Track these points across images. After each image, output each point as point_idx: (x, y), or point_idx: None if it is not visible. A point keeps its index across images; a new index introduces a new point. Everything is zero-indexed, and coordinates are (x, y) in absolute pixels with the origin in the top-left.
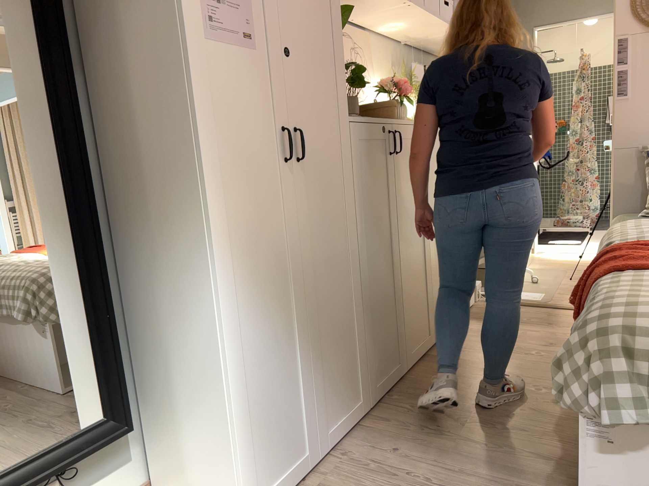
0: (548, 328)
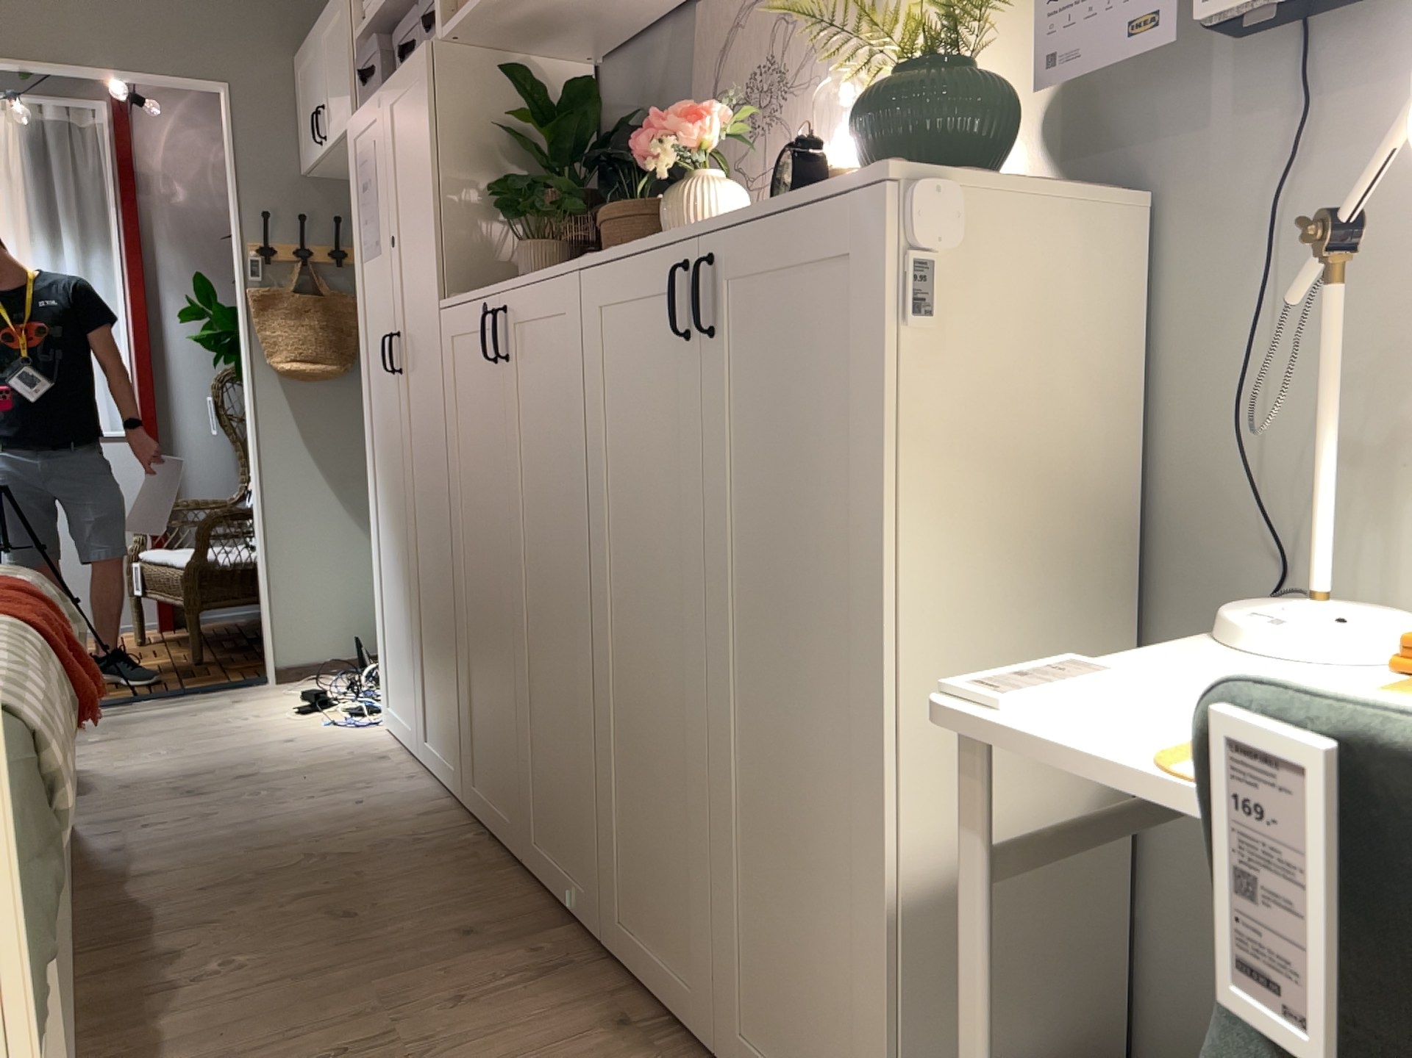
0: None
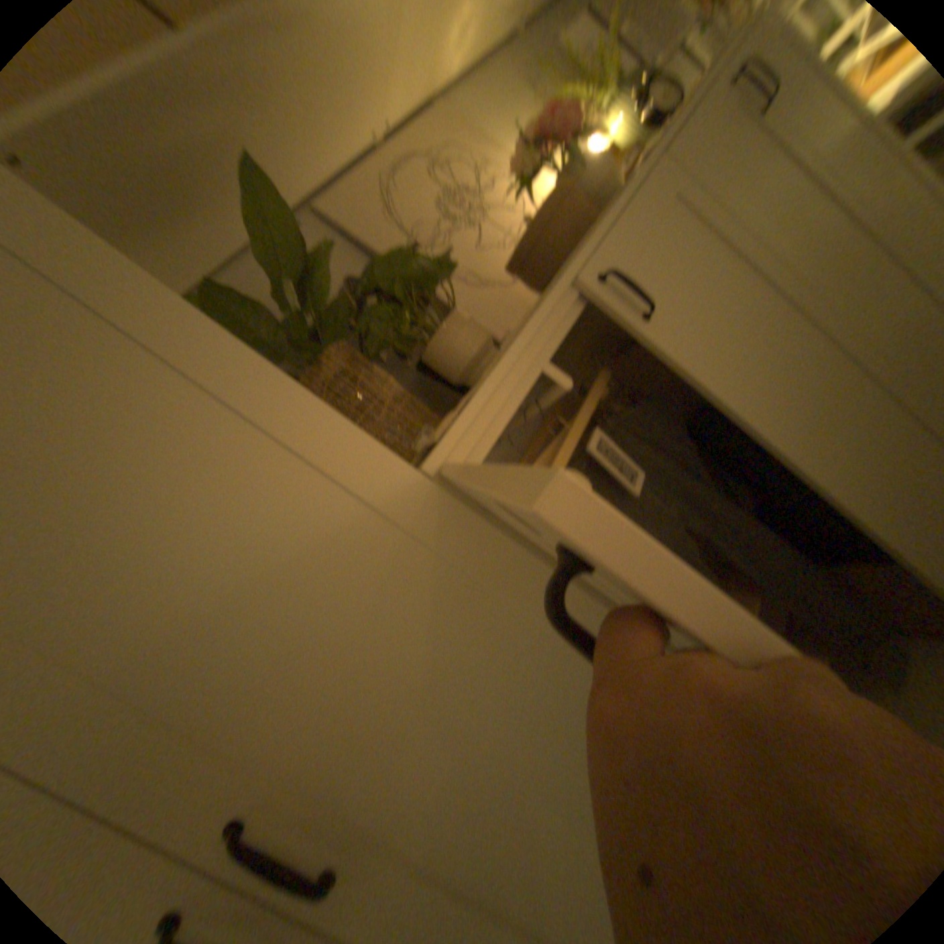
0: None
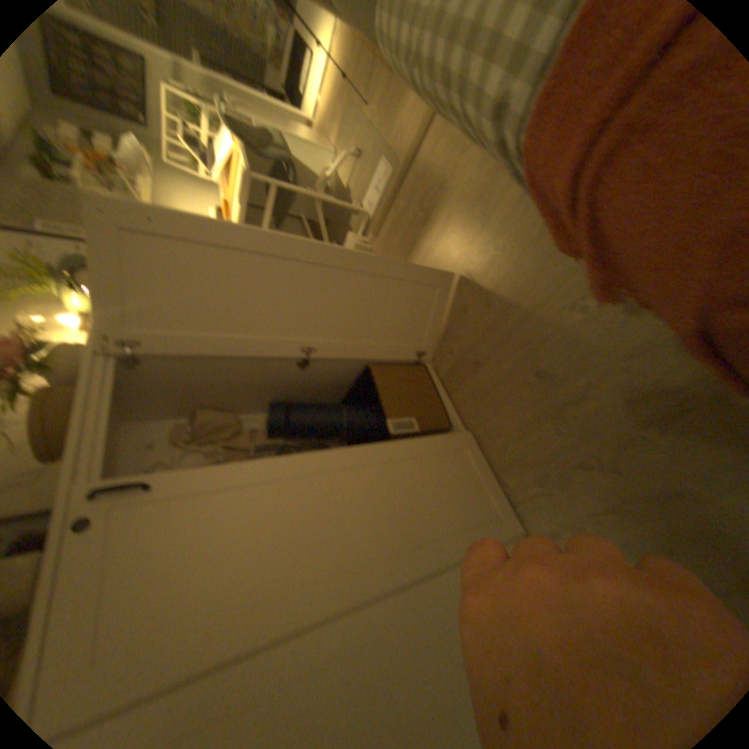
0: (448, 192)
